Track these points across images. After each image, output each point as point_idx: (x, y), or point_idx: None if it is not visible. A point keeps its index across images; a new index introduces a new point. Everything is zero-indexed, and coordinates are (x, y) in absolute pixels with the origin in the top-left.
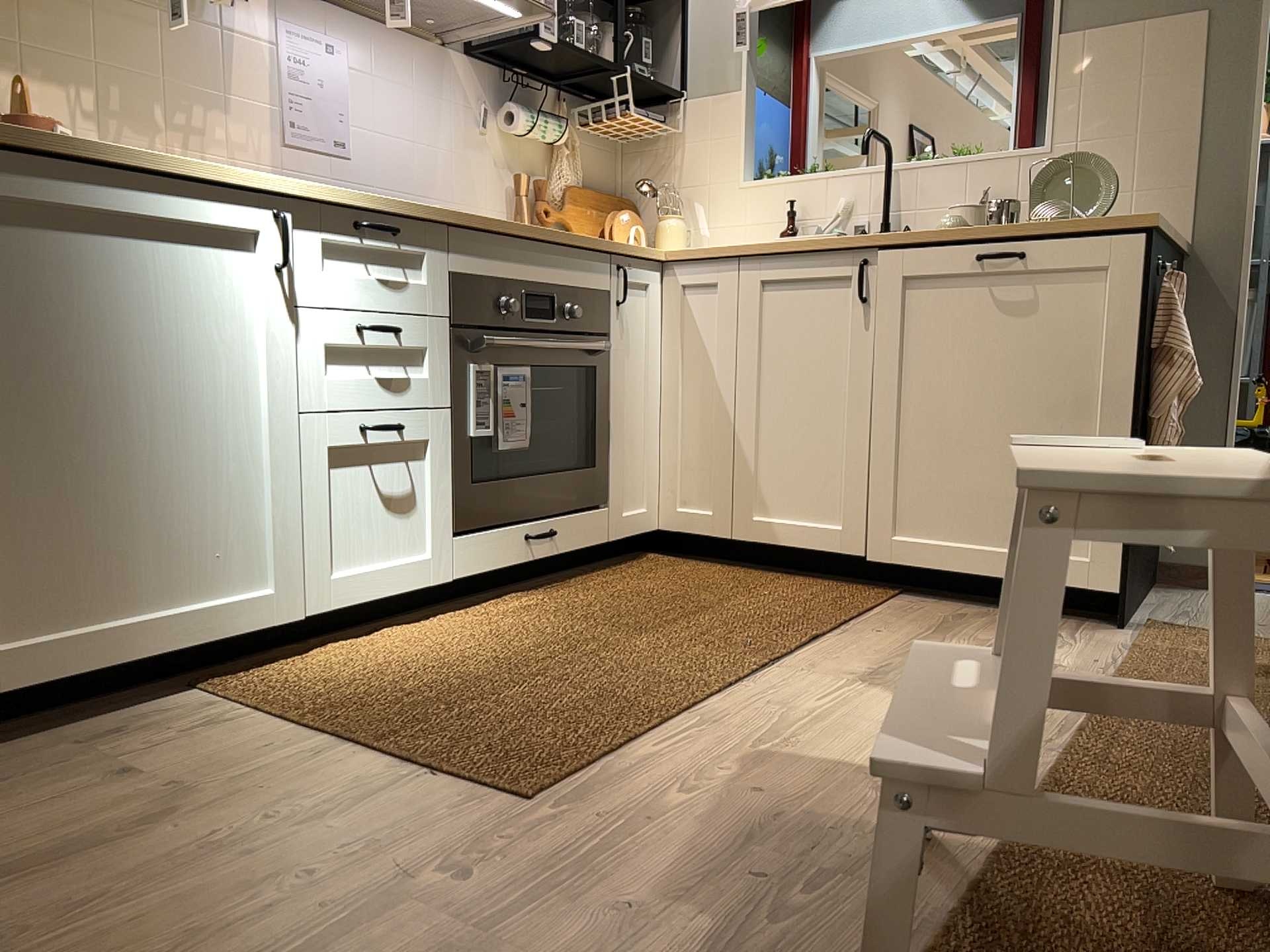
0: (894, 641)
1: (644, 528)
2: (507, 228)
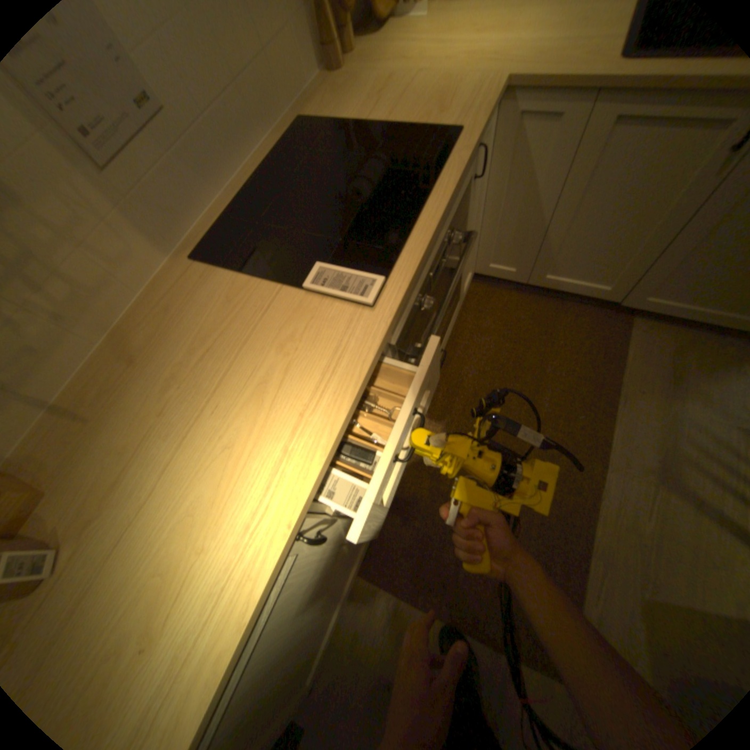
0: (657, 416)
1: (467, 284)
2: (419, 258)
